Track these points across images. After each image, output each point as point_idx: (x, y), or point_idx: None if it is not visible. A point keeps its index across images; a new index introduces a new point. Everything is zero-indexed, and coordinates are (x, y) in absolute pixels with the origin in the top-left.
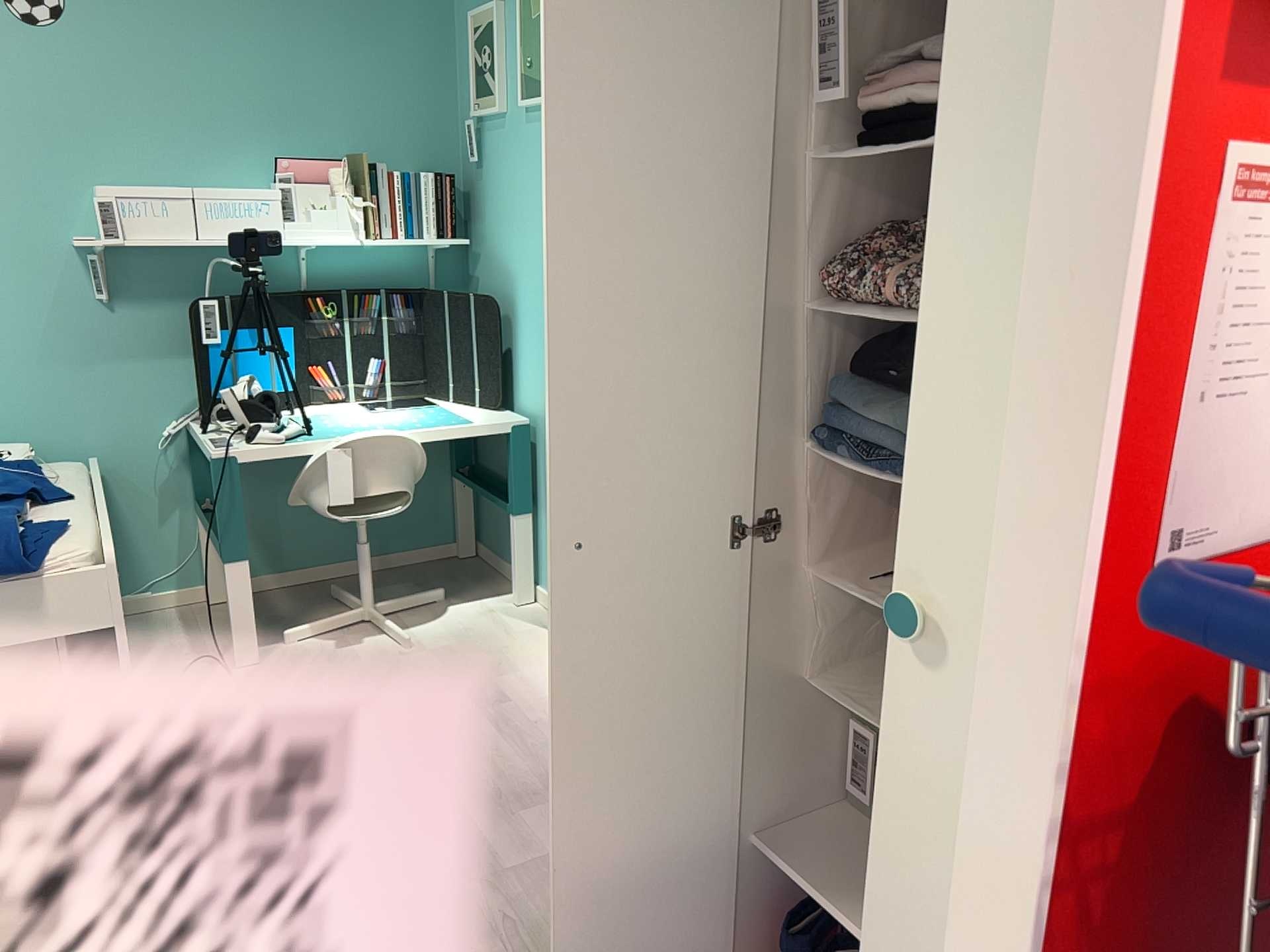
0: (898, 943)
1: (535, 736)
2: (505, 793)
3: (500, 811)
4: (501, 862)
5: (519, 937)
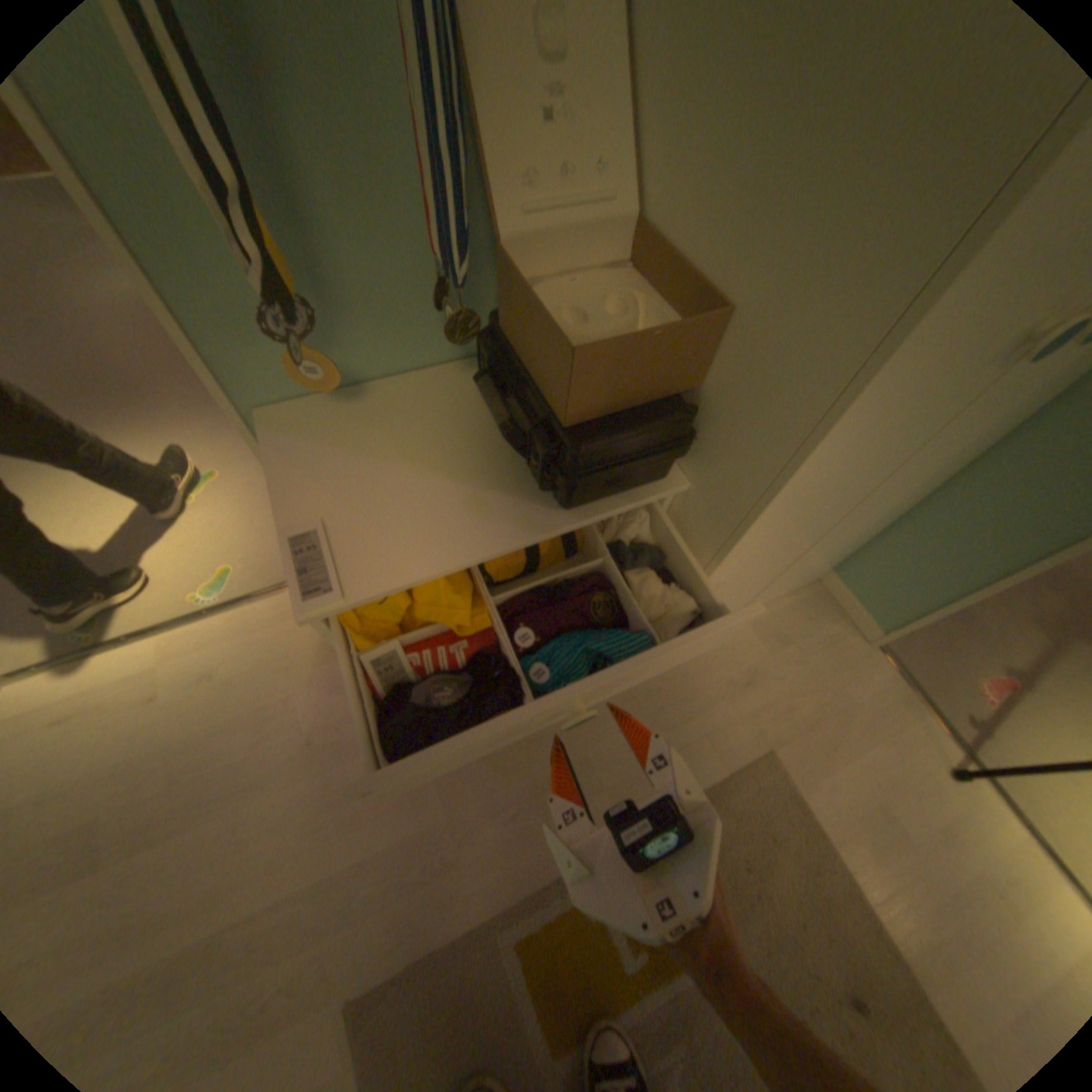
0: (857, 520)
1: (204, 786)
2: (311, 825)
3: (344, 831)
4: (432, 826)
5: (536, 806)
